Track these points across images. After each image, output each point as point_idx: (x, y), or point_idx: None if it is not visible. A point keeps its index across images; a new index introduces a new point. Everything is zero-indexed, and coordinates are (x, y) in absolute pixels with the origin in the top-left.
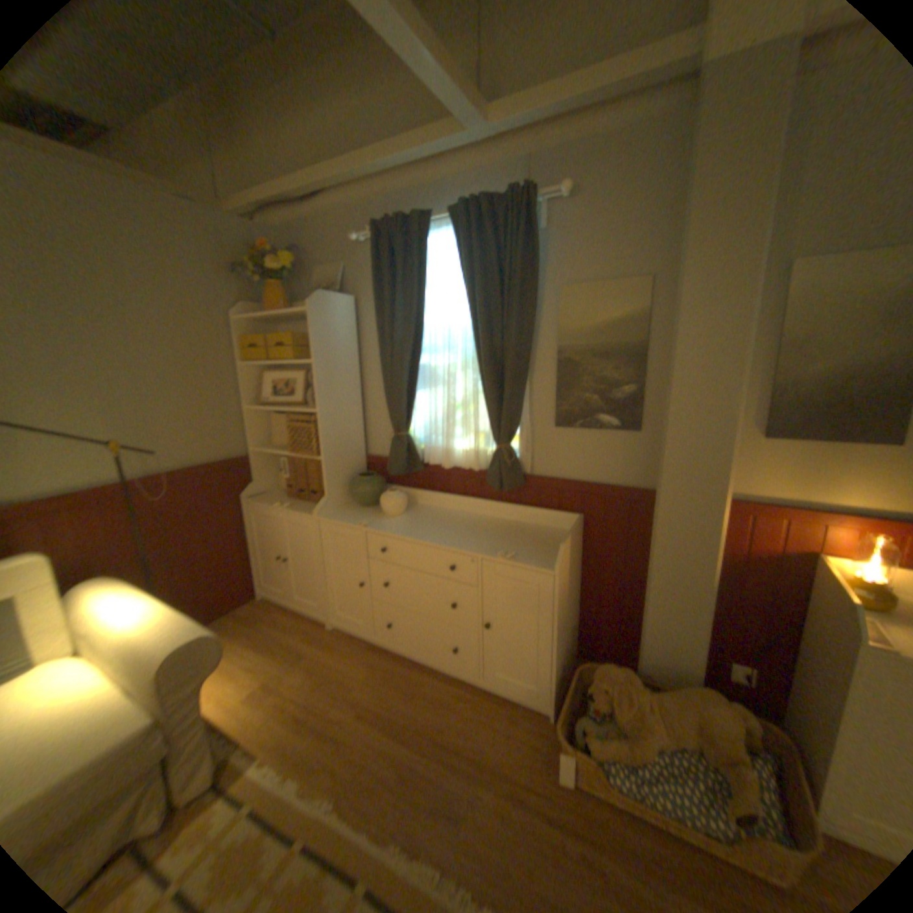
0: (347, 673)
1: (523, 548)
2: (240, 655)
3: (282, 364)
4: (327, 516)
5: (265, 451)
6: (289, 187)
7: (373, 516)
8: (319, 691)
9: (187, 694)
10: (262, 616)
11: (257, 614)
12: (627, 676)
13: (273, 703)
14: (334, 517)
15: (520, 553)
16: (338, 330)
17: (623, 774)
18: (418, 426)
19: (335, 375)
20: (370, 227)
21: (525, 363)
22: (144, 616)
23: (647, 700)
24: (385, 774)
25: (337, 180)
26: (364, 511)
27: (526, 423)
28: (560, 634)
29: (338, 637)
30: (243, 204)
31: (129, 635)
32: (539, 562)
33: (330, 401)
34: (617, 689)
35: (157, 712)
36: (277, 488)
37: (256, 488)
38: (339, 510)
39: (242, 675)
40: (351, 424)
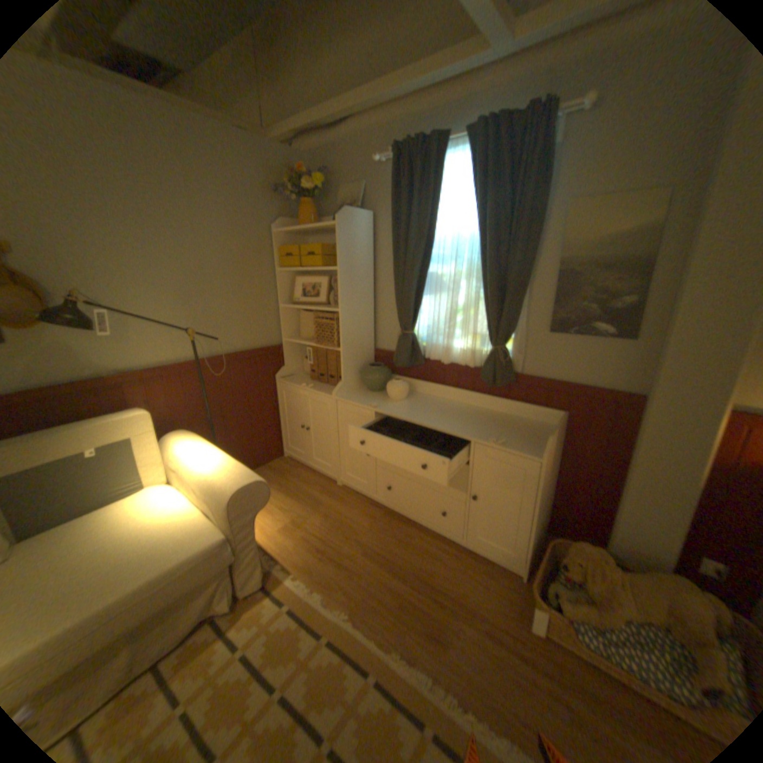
0: (355, 520)
1: (512, 436)
2: (275, 496)
3: (313, 270)
4: (344, 396)
5: (295, 341)
6: (323, 114)
7: (380, 399)
8: (334, 530)
9: (247, 520)
10: (290, 469)
11: (286, 467)
12: (602, 554)
13: (301, 534)
14: (349, 397)
15: (510, 440)
16: (359, 241)
17: (592, 634)
18: (422, 326)
19: (355, 280)
20: (393, 147)
21: (528, 272)
22: (216, 461)
23: (619, 577)
24: (387, 600)
25: (365, 105)
26: (373, 394)
27: (522, 327)
28: (541, 512)
29: (347, 491)
30: (284, 131)
31: (207, 473)
32: (528, 450)
33: (351, 302)
34: (592, 565)
35: (228, 530)
36: (302, 371)
37: (287, 370)
38: (353, 392)
39: (277, 511)
40: (365, 322)
